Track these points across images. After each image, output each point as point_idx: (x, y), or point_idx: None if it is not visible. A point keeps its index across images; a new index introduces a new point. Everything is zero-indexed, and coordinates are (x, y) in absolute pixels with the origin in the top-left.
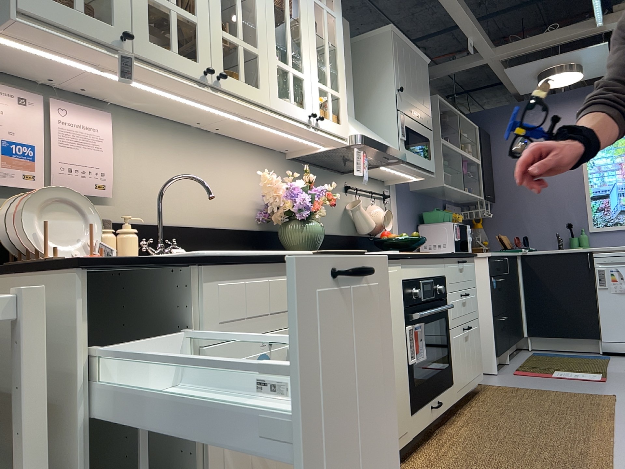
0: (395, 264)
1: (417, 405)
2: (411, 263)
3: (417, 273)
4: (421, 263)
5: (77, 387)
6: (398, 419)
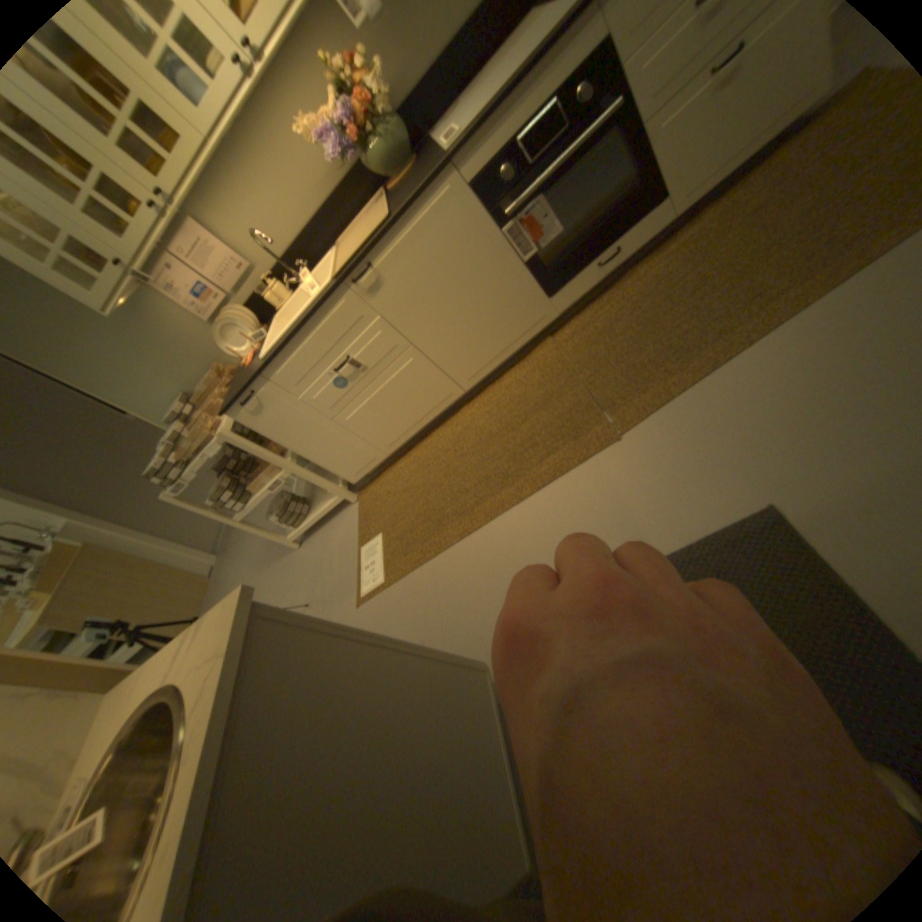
0: (441, 180)
1: (560, 282)
2: (478, 139)
3: (501, 135)
4: (509, 104)
5: (269, 435)
6: (523, 315)
